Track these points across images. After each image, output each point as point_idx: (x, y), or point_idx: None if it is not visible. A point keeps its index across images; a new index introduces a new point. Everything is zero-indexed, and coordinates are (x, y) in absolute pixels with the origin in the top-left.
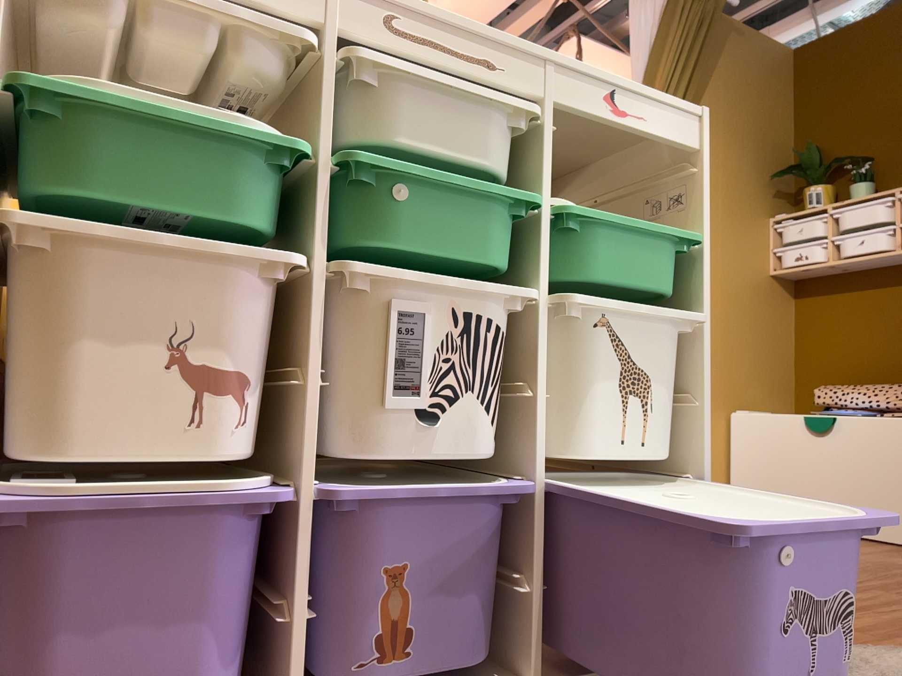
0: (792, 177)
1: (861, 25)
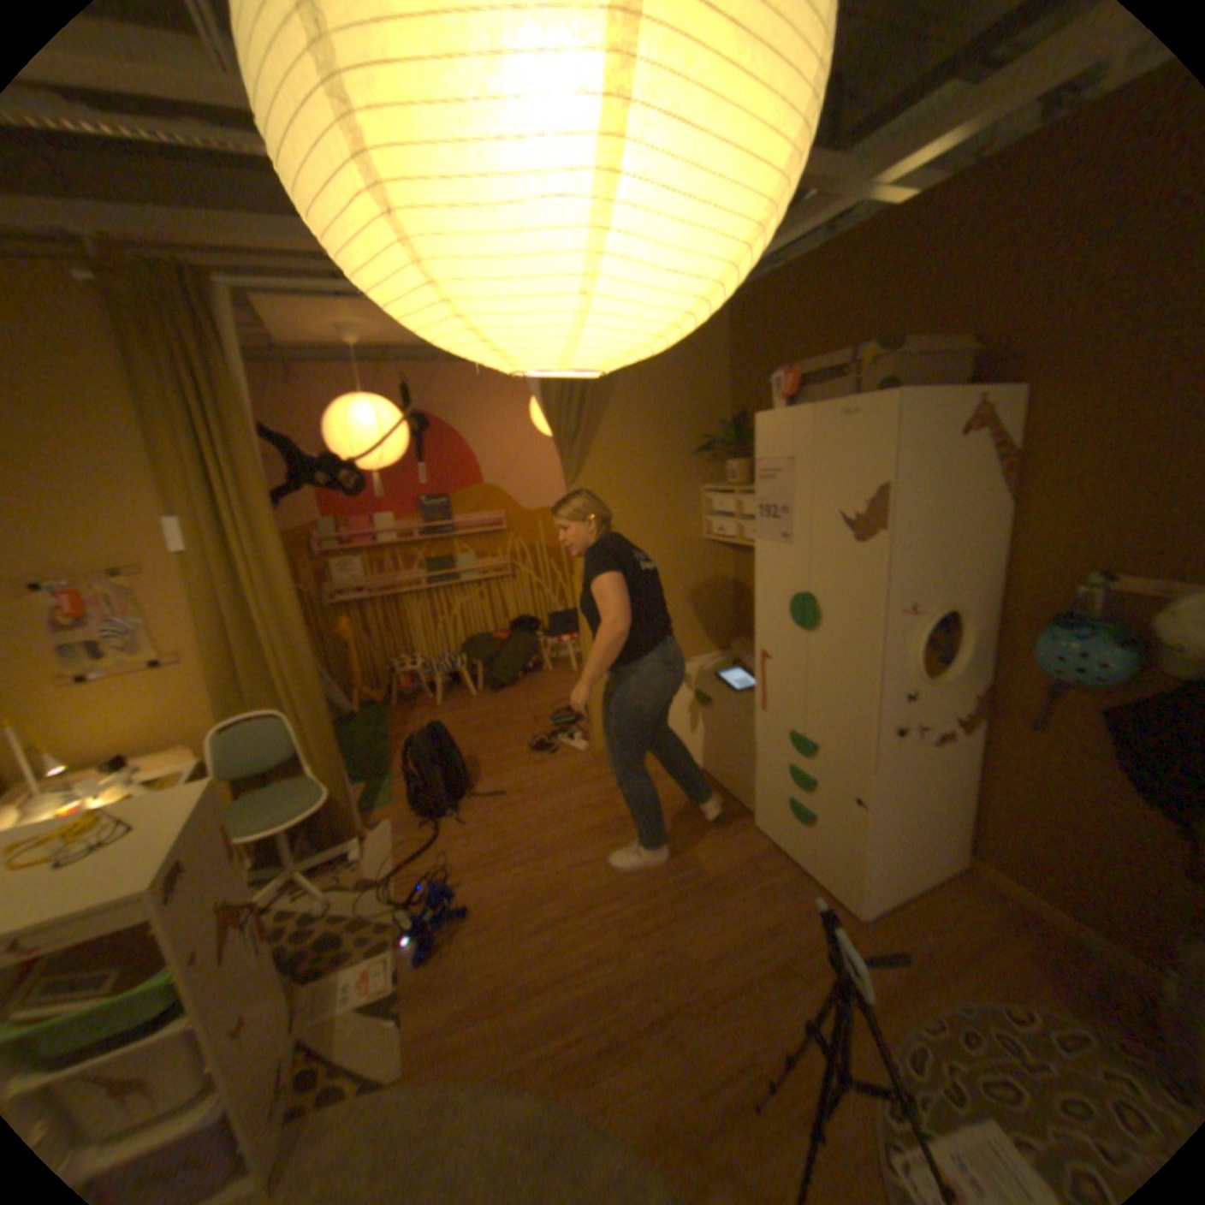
0: (719, 450)
1: (783, 270)
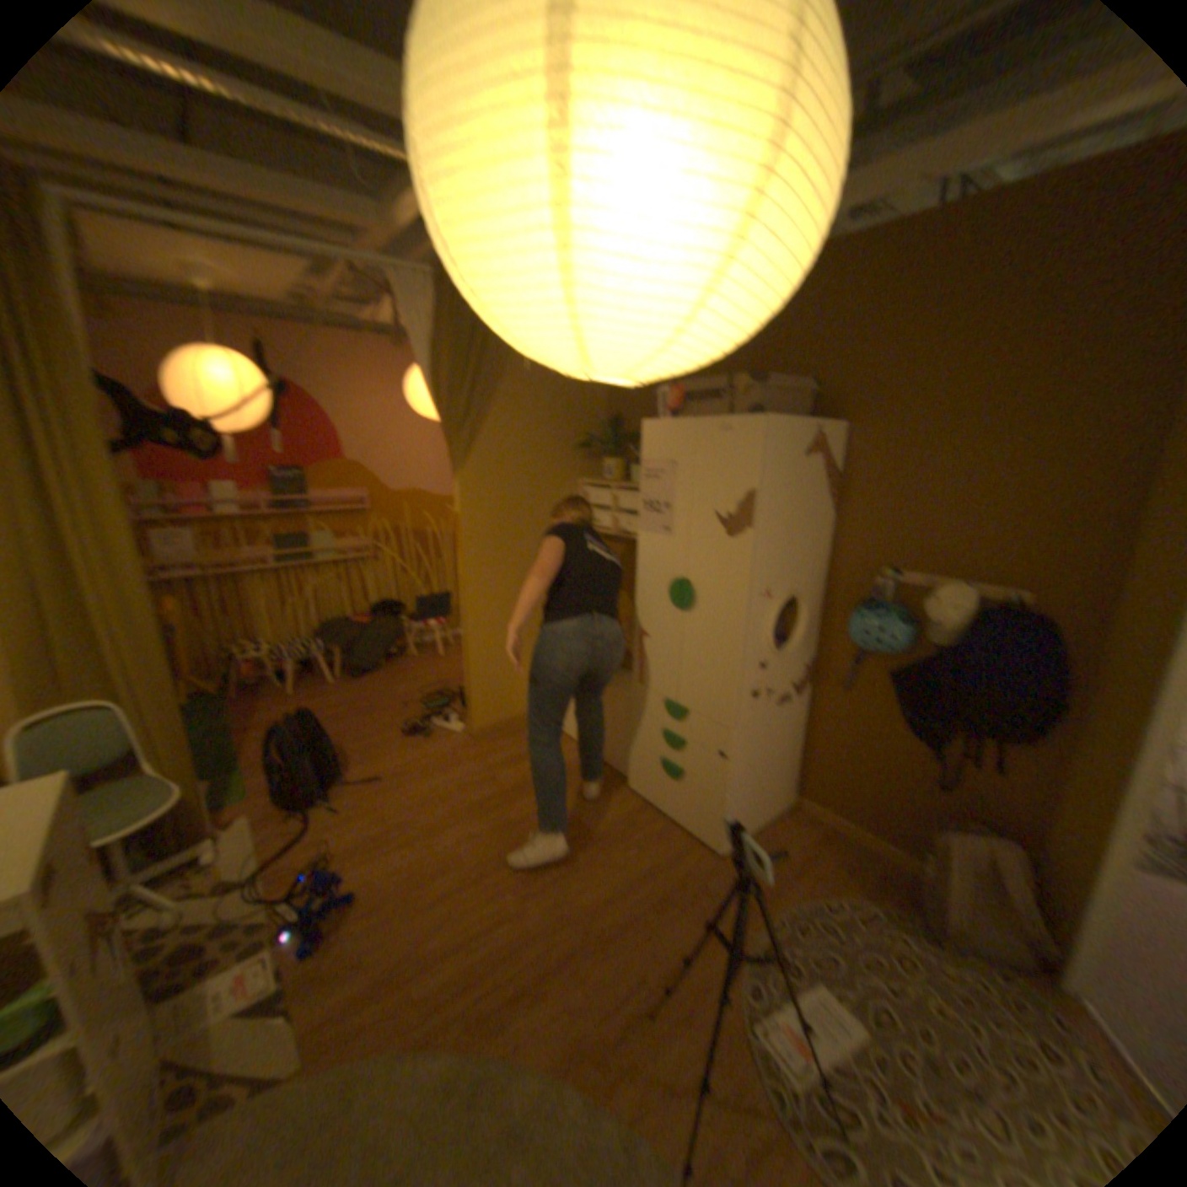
0: (600, 450)
1: None
